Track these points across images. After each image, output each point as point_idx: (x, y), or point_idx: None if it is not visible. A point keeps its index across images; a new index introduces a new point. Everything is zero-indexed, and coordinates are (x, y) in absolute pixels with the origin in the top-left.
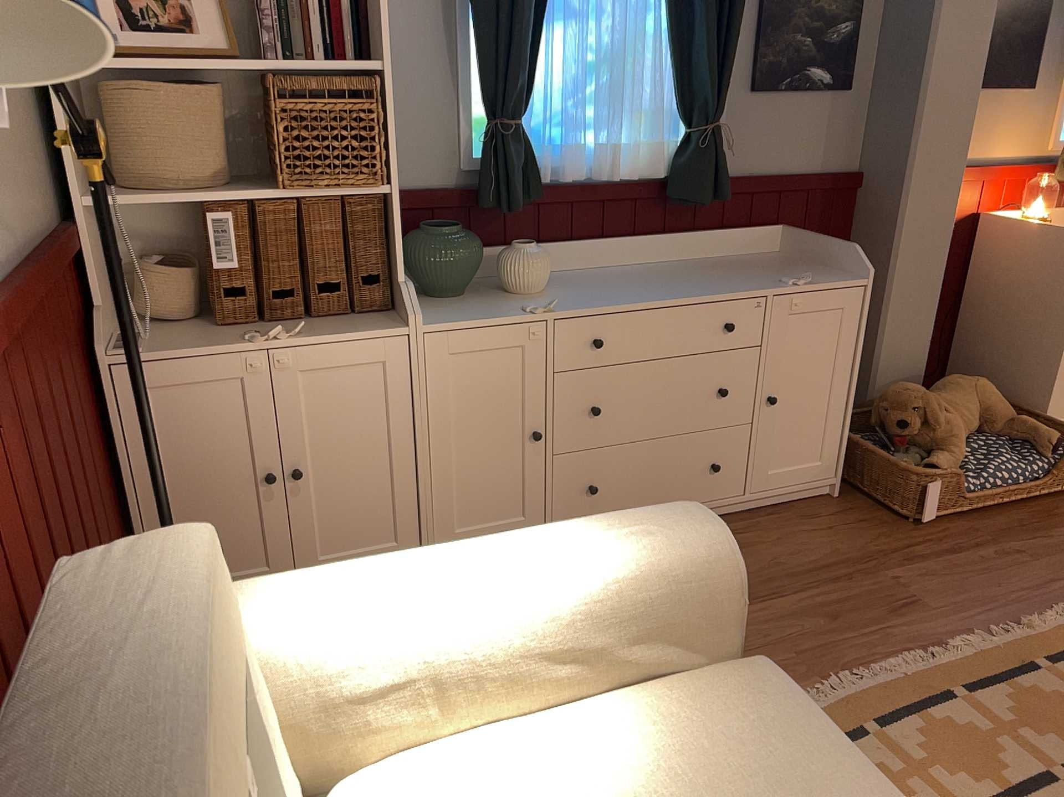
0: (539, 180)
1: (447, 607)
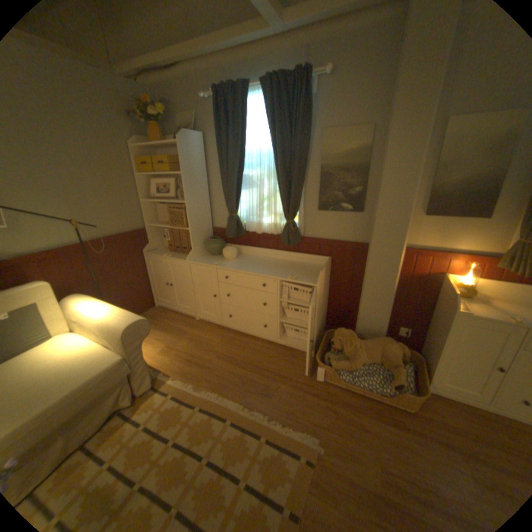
0: (244, 230)
1: (86, 313)
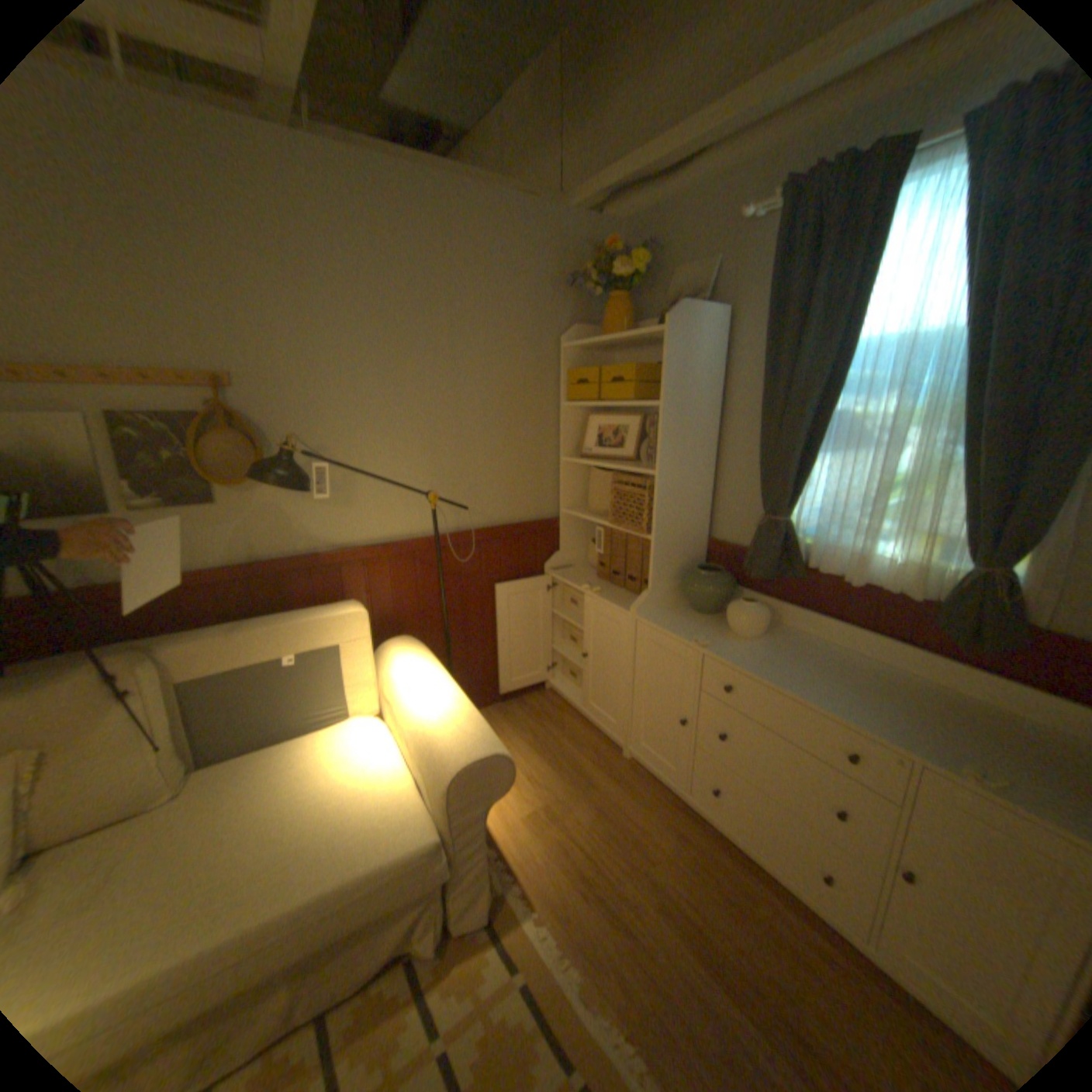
0: (805, 564)
1: (408, 694)
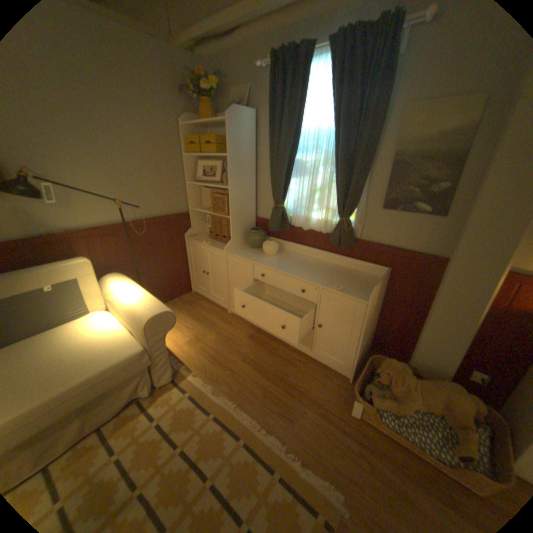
0: (289, 224)
1: (119, 295)
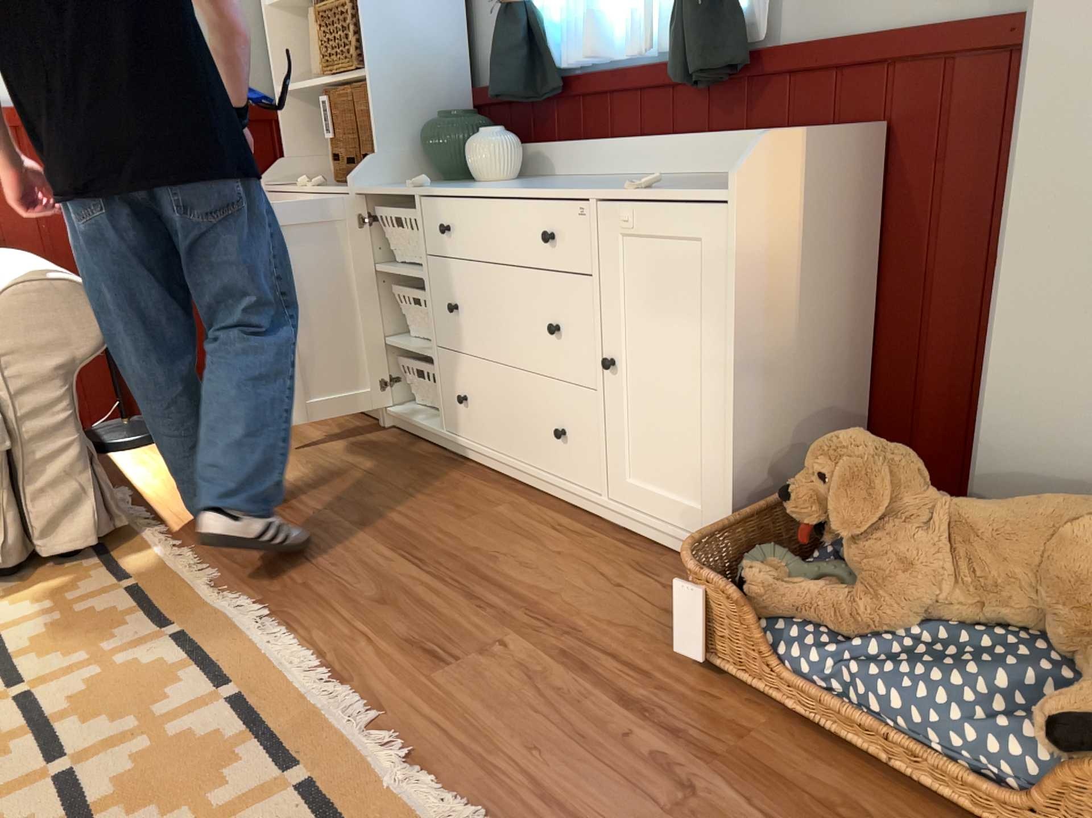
0: (554, 67)
1: None
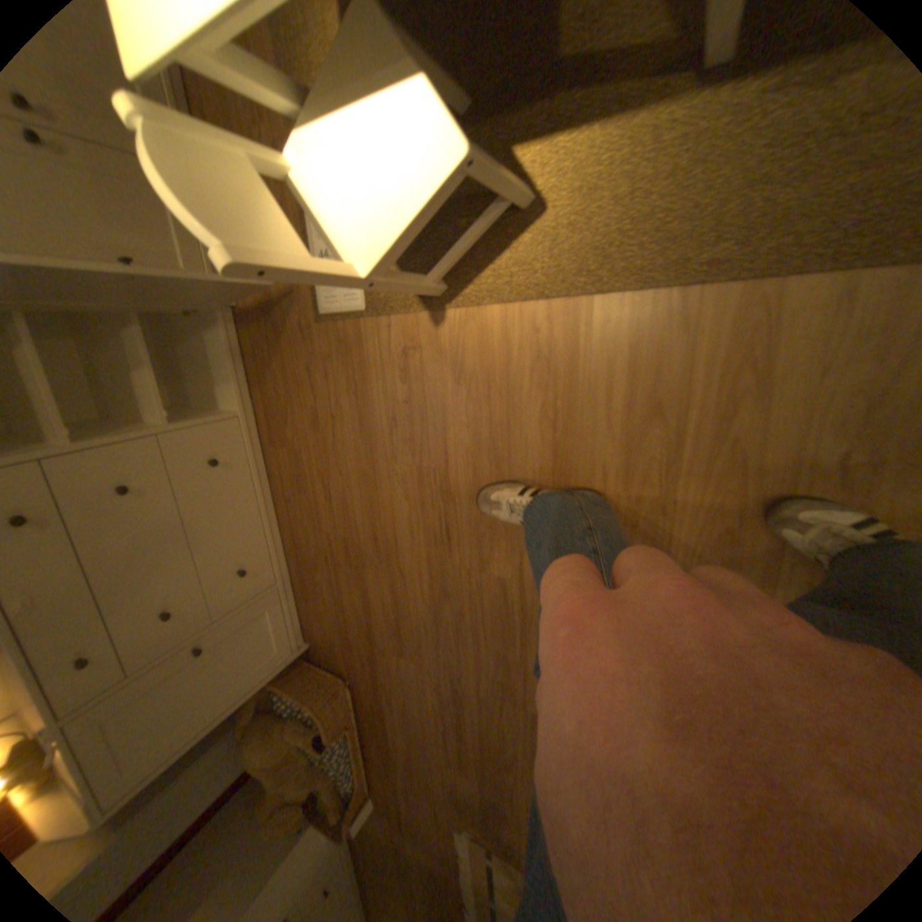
0: None
1: None
